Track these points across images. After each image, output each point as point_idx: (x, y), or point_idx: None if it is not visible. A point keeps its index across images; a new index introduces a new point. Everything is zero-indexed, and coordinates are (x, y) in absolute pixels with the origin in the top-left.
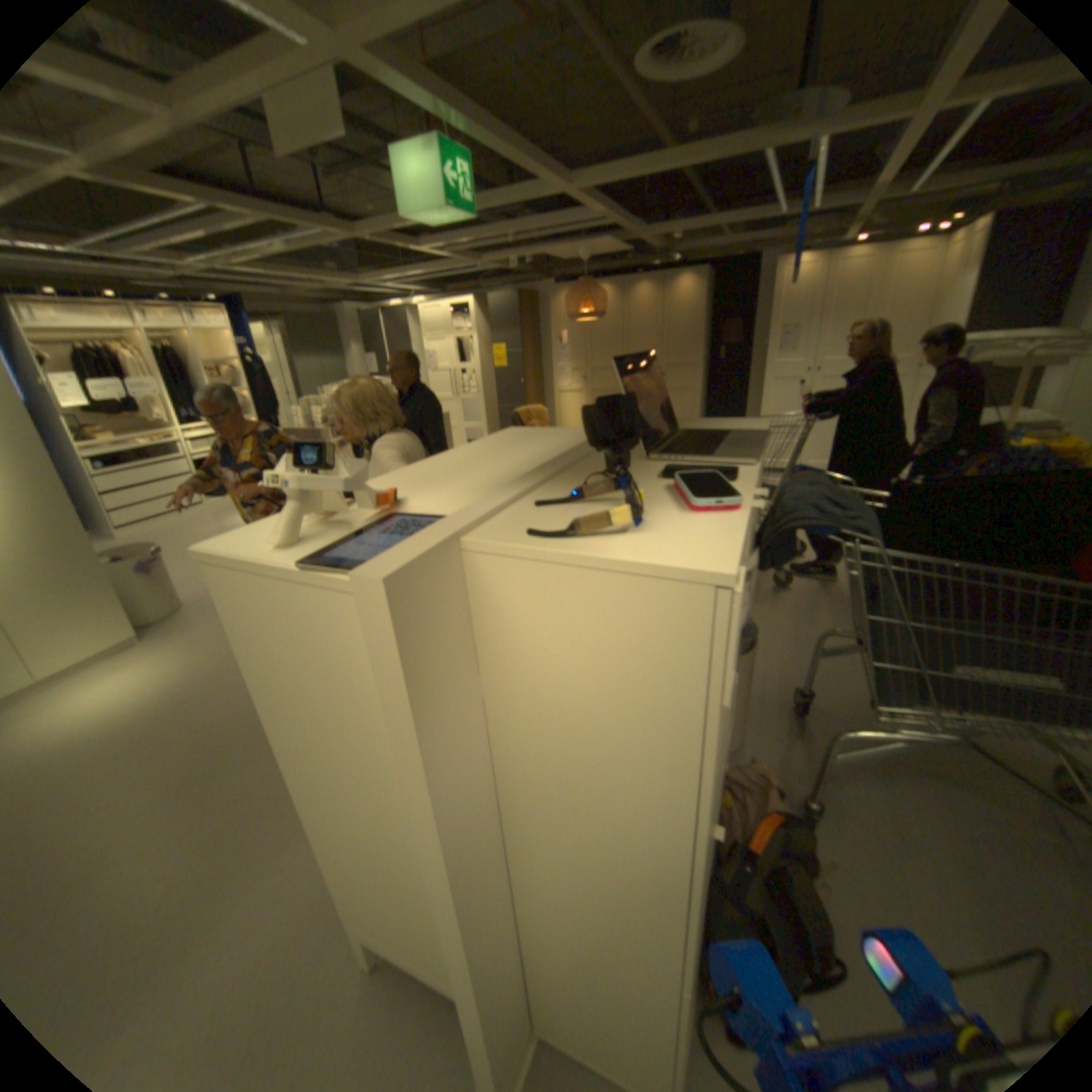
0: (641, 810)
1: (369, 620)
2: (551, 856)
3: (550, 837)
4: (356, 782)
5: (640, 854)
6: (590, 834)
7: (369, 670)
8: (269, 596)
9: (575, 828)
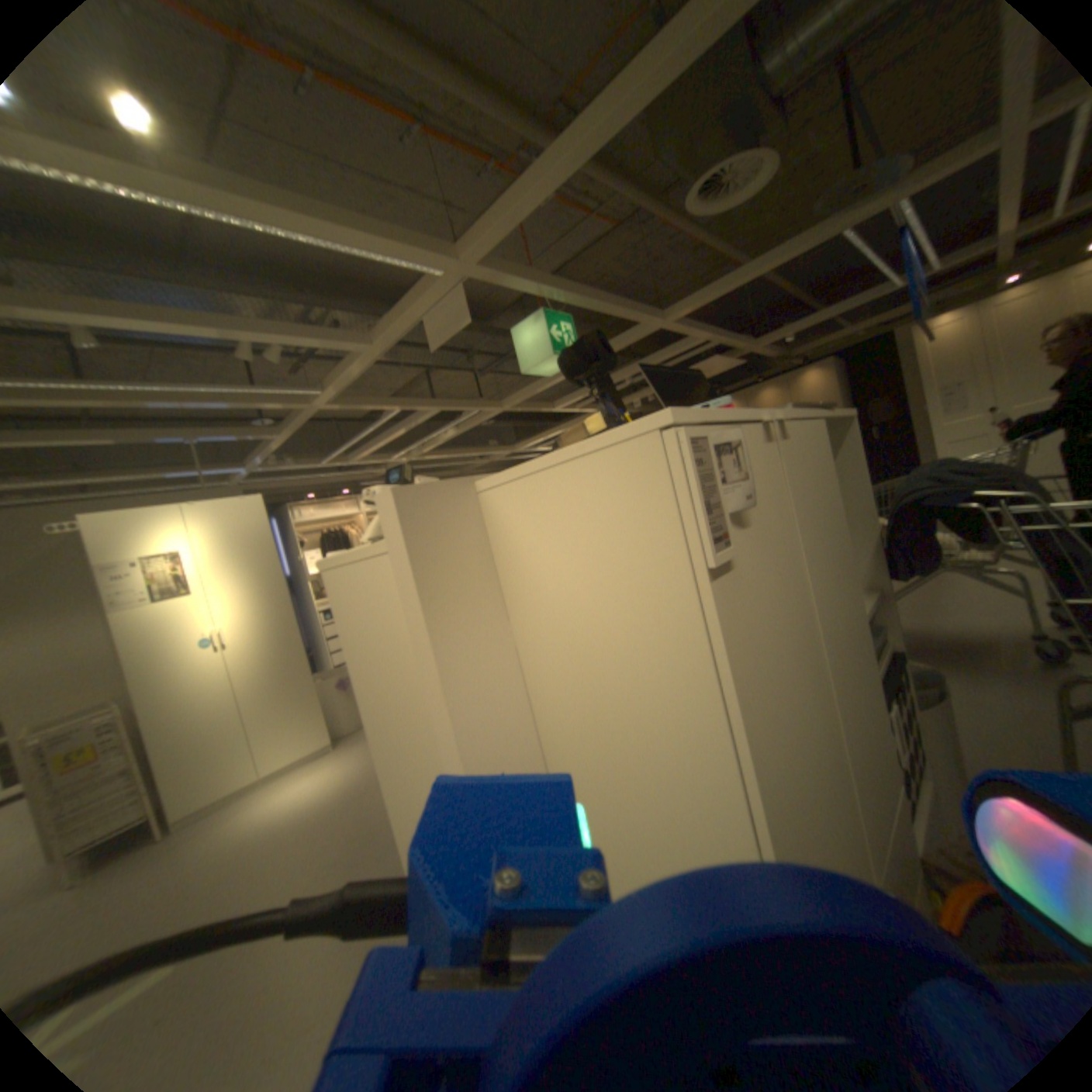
0: (684, 733)
1: (419, 561)
2: (619, 840)
3: (611, 810)
4: (433, 762)
5: (701, 805)
6: (646, 791)
7: (425, 616)
8: (363, 574)
9: (631, 787)
